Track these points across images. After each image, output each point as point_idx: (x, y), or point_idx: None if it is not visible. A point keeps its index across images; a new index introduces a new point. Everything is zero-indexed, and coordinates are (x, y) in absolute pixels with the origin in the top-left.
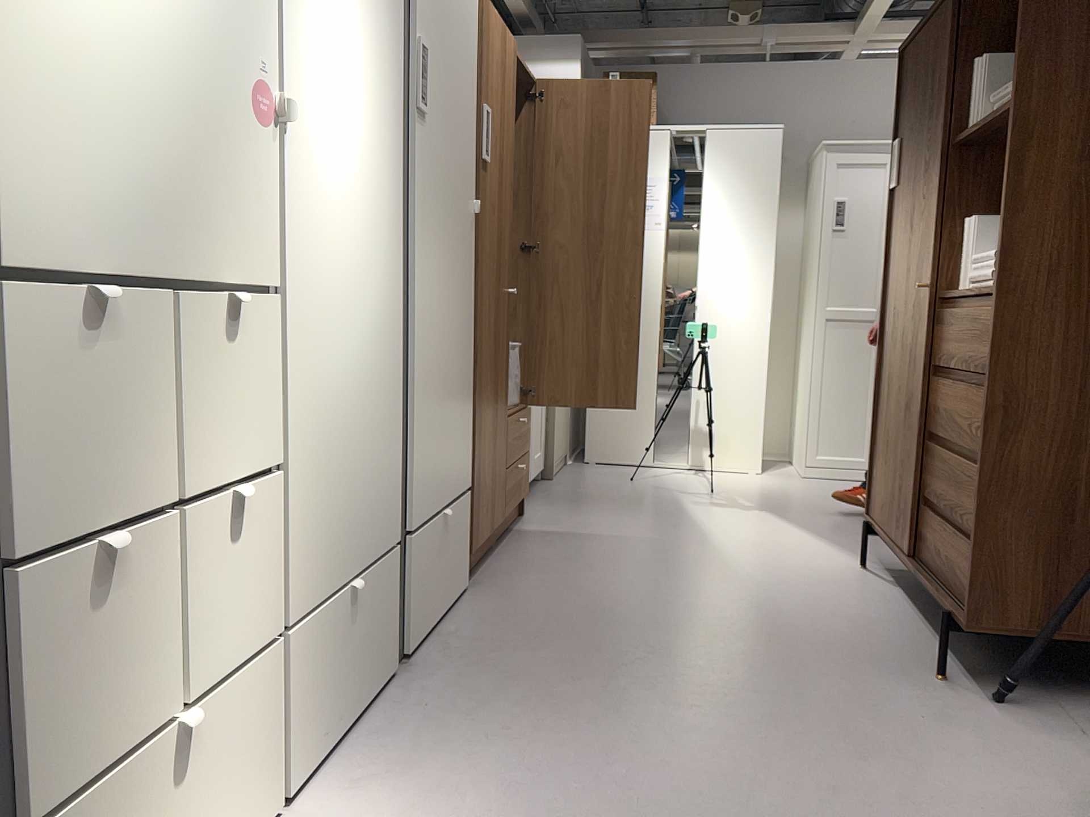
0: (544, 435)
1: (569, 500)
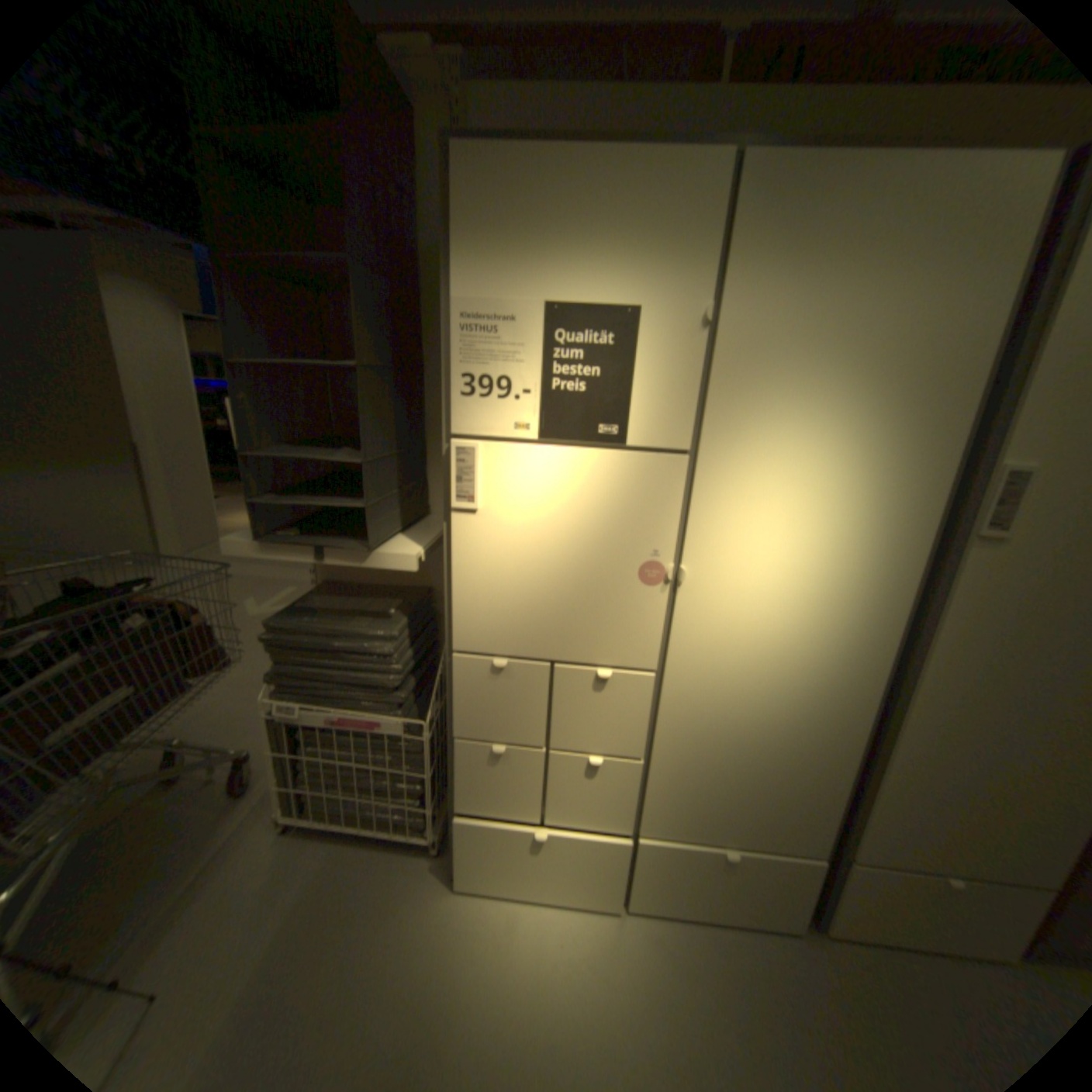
0: None
1: None
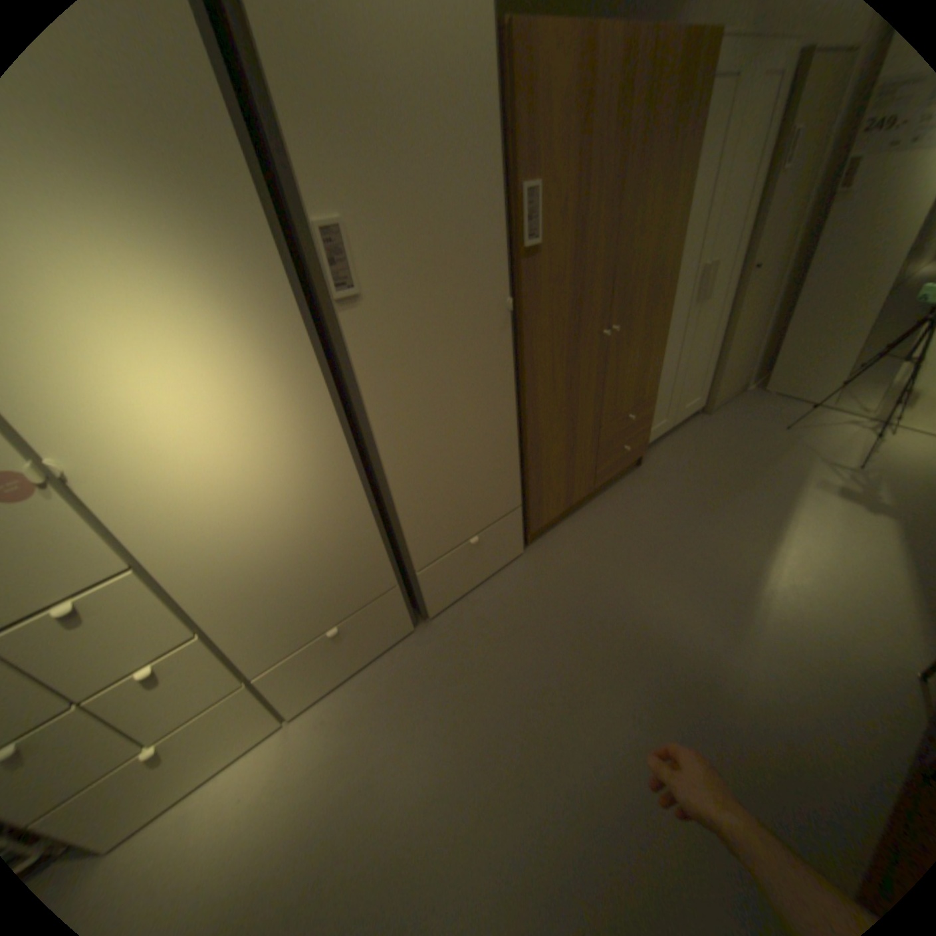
0: (708, 383)
1: (700, 449)
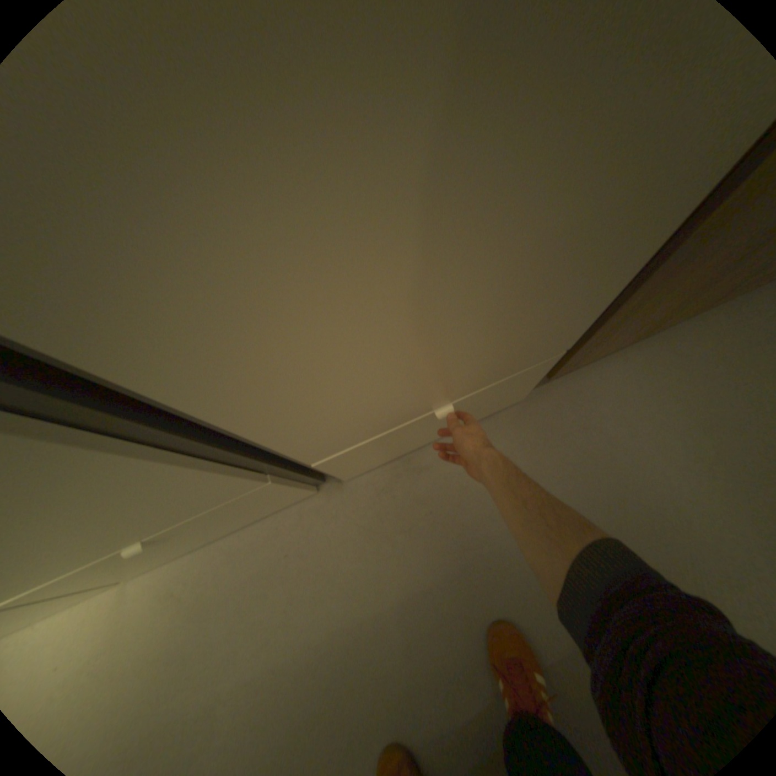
0: None
1: None
